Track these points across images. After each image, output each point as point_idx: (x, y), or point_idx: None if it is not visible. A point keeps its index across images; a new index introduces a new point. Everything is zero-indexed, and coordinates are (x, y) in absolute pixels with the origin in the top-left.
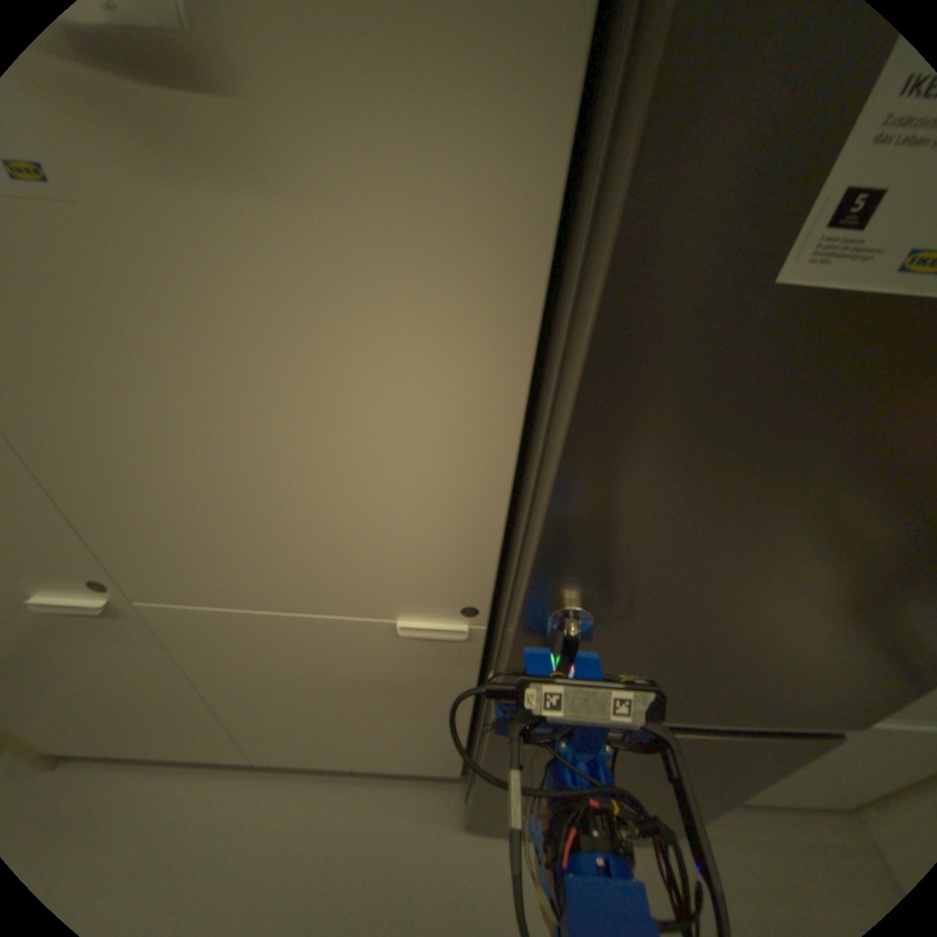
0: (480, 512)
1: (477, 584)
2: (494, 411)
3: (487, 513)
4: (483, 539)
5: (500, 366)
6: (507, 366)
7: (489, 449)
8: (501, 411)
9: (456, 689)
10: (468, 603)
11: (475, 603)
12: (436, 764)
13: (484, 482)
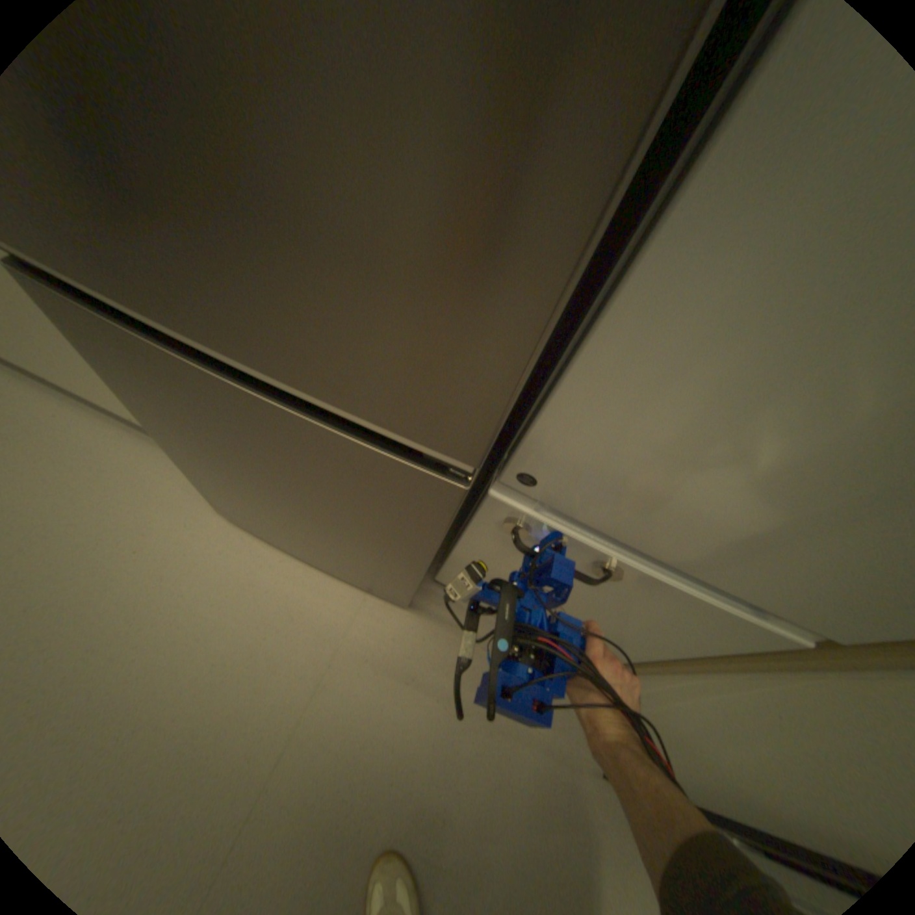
0: None
1: None
2: None
3: None
4: None
5: None
6: None
7: None
8: None
9: None
10: None
11: None
12: None
13: None
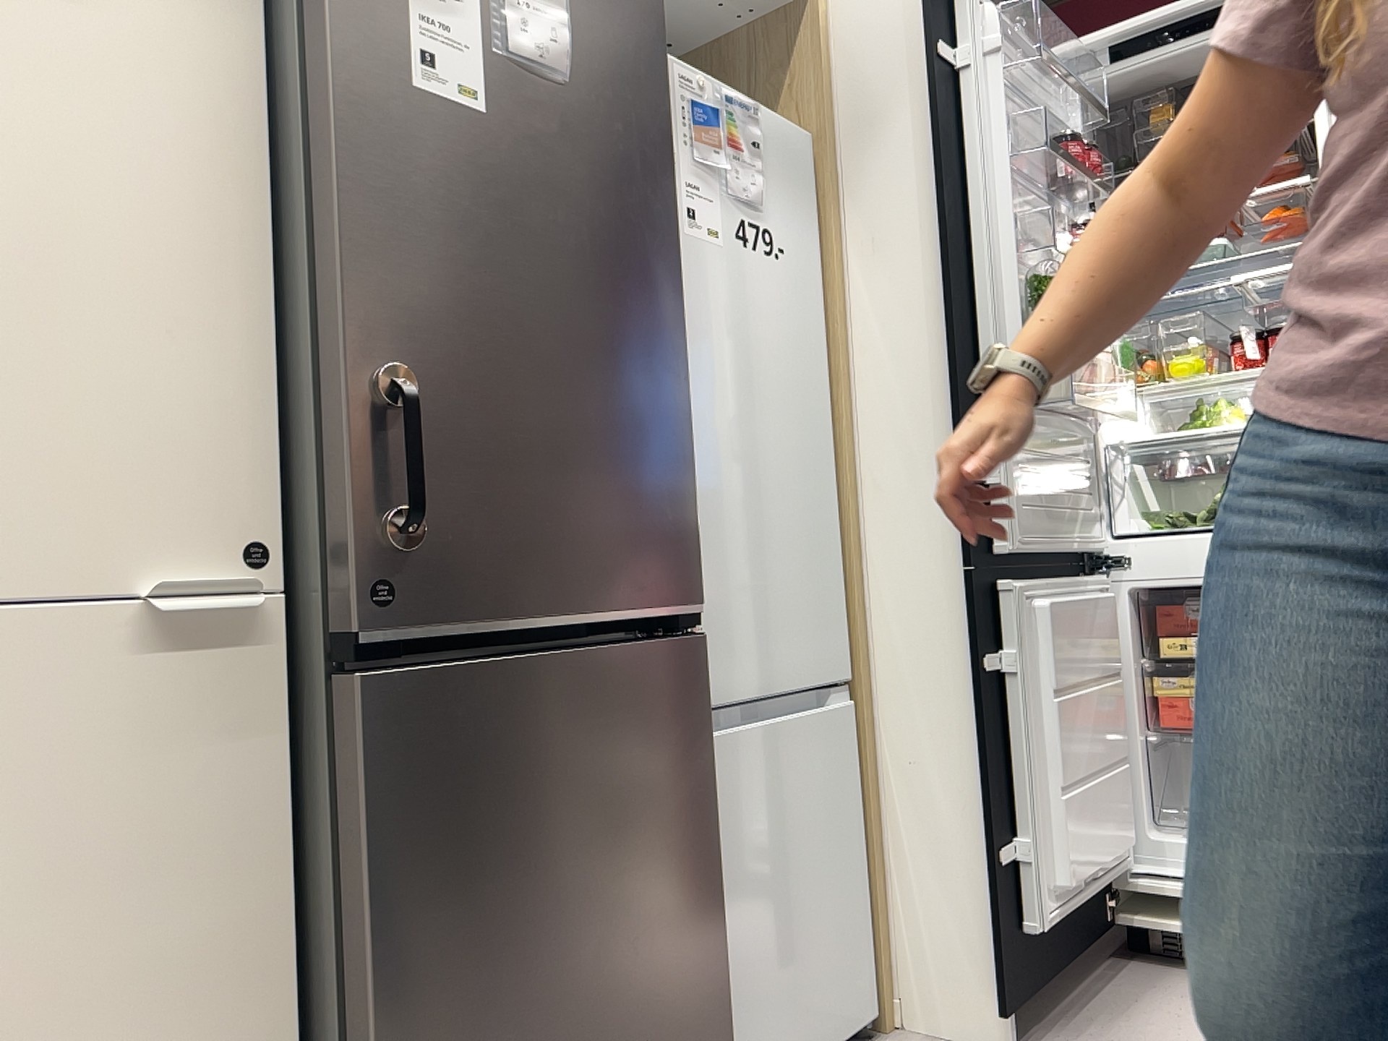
0: (246, 358)
1: (258, 494)
2: (243, 224)
3: (254, 358)
4: (255, 403)
5: (242, 181)
6: (248, 181)
7: (244, 268)
8: (249, 225)
9: (257, 823)
10: (250, 540)
11: (260, 539)
12: None
13: (245, 313)
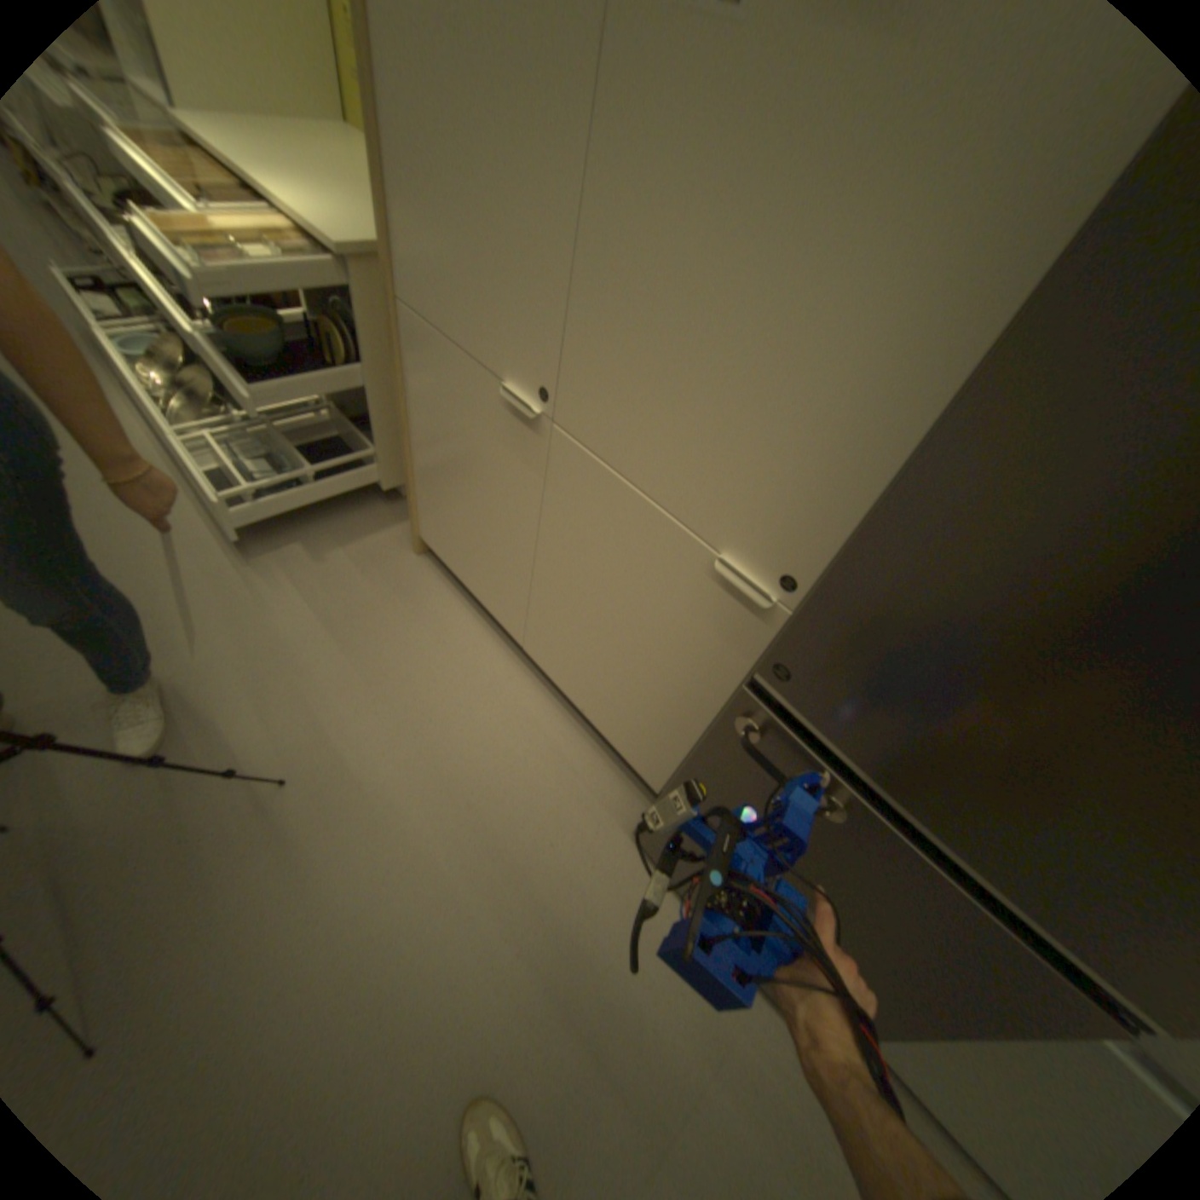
0: (873, 461)
1: (818, 552)
2: (960, 336)
3: (879, 465)
4: (856, 497)
5: (998, 282)
6: (1006, 283)
7: (927, 383)
8: (967, 339)
9: (722, 676)
10: (796, 572)
11: (801, 576)
12: (651, 759)
13: (898, 424)
